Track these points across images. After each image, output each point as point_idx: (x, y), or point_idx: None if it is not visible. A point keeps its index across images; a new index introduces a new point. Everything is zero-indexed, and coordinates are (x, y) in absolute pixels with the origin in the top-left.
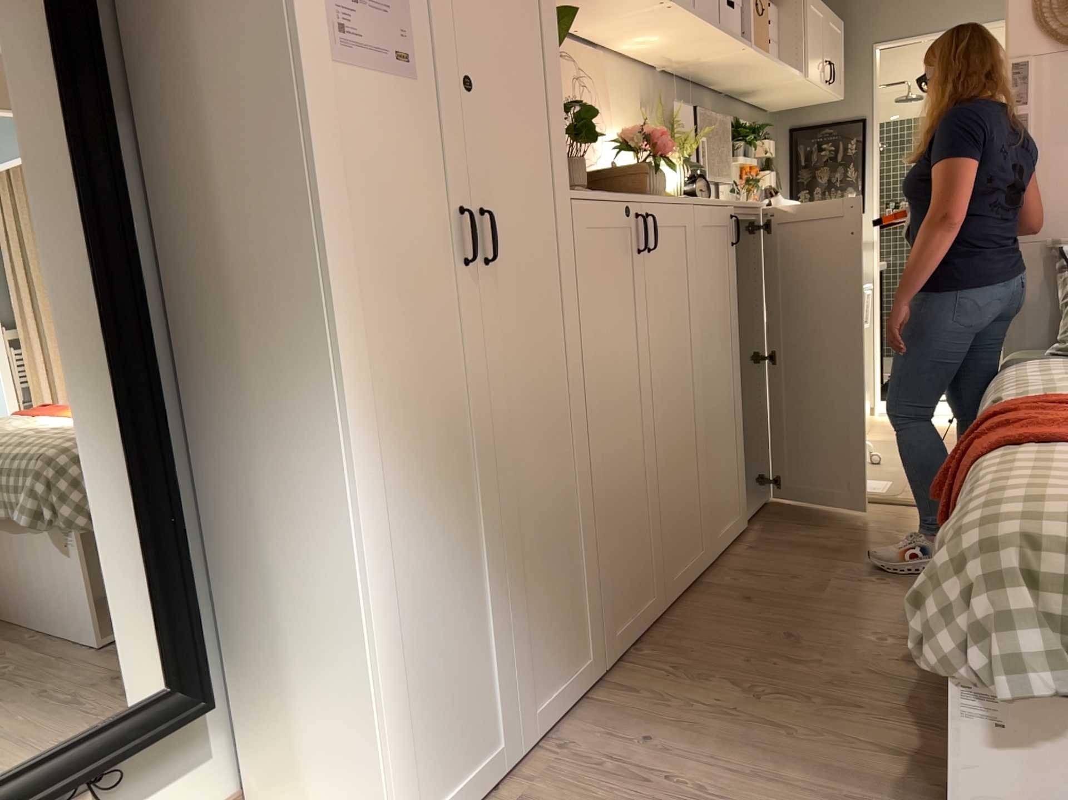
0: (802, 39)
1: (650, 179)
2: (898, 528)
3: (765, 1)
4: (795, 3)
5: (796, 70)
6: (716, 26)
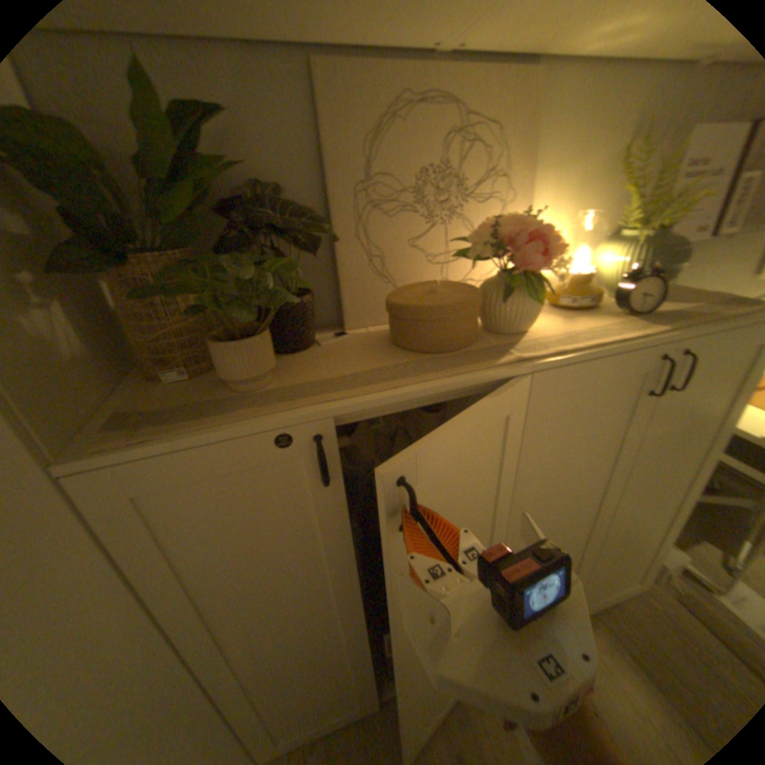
0: None
1: (501, 304)
2: None
3: None
4: None
5: None
6: None
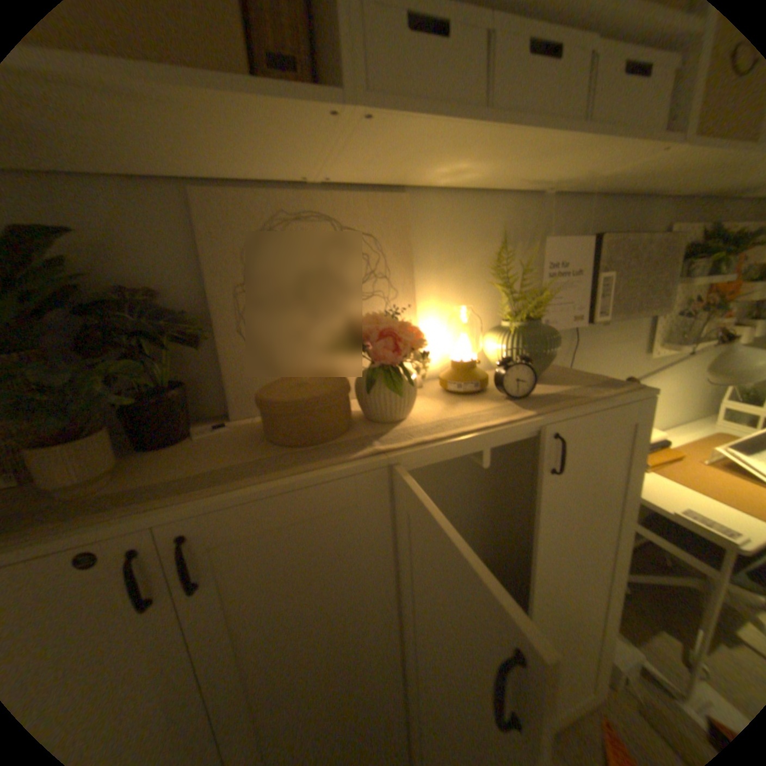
0: None
1: (369, 393)
2: None
3: None
4: None
5: None
6: (550, 121)
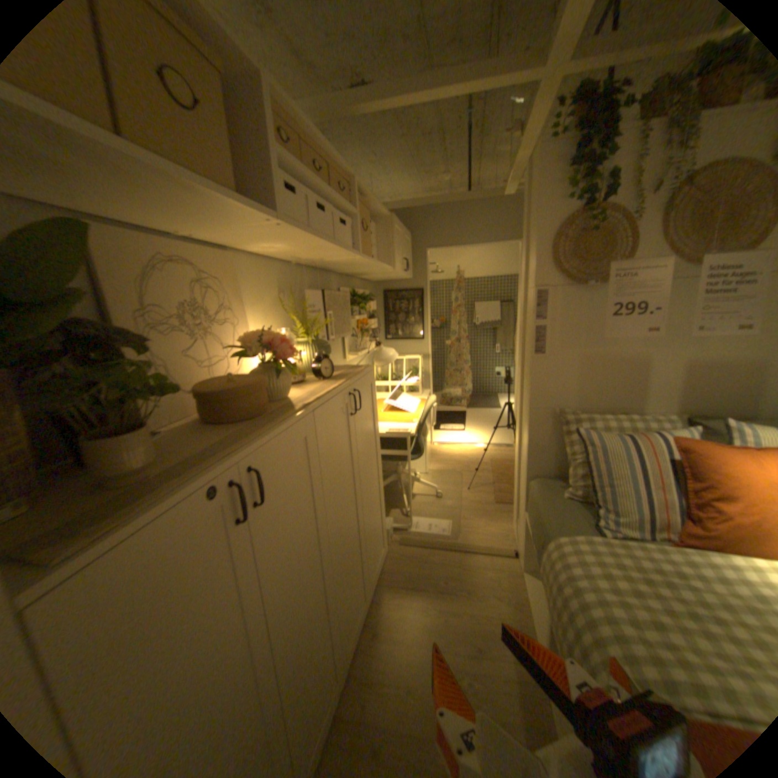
0: (392, 244)
1: (273, 381)
2: (464, 587)
3: (368, 219)
4: (387, 221)
5: (389, 263)
6: (331, 240)
